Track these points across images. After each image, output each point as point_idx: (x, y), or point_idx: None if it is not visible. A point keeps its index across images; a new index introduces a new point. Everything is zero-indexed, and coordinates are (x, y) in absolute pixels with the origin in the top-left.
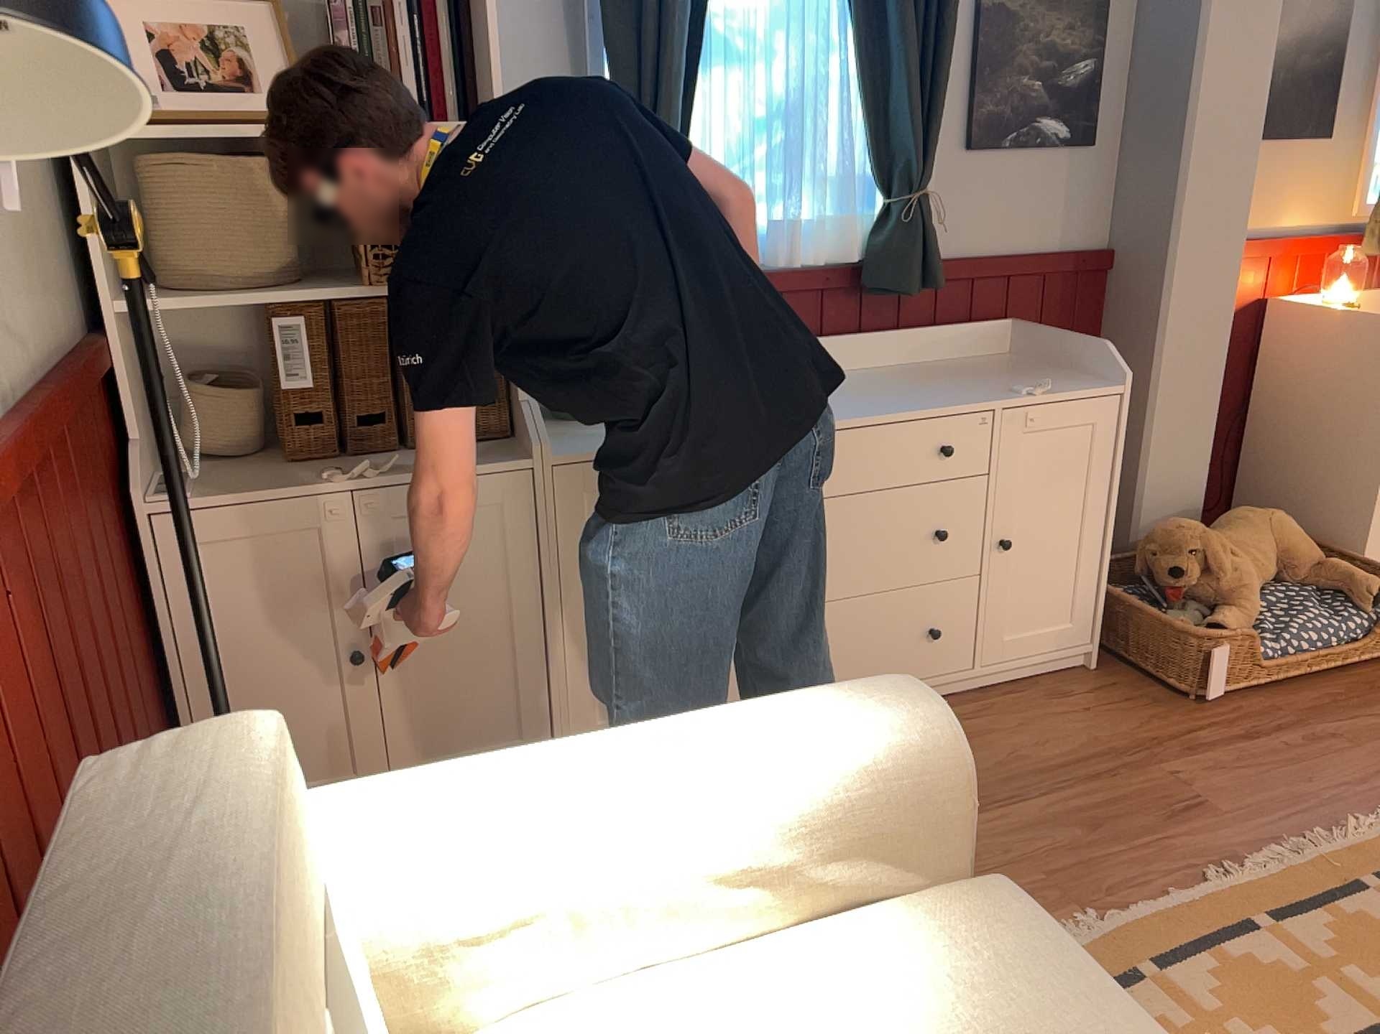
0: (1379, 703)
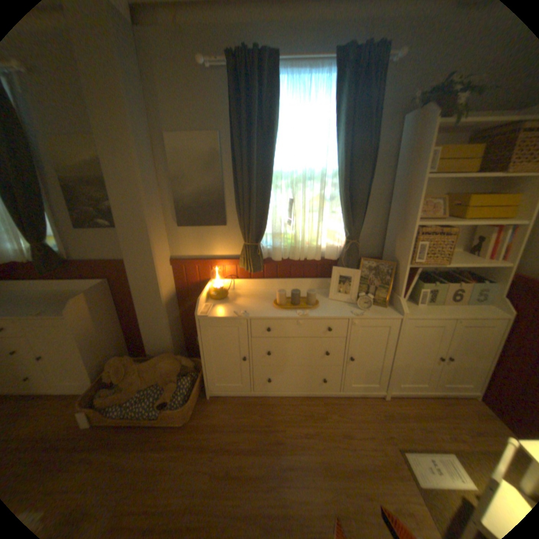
0: (133, 451)
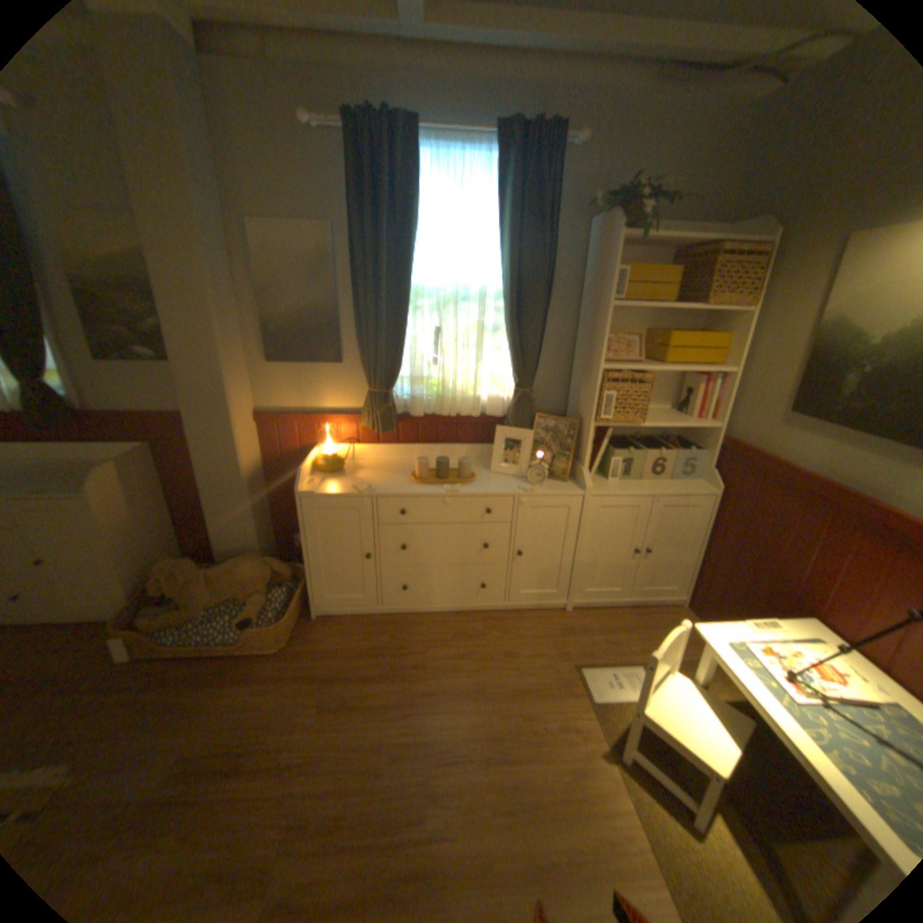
0: (201, 687)
